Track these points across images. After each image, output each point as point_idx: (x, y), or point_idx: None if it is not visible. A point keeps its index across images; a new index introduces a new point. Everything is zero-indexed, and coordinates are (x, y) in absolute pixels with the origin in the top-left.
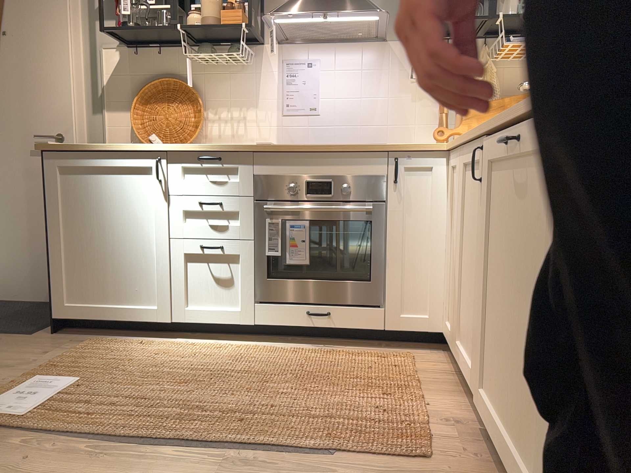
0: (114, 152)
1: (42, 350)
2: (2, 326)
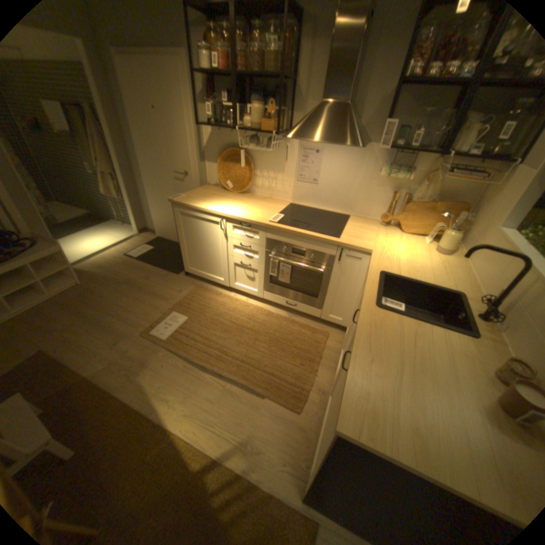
0: (202, 210)
1: (180, 288)
2: (169, 264)
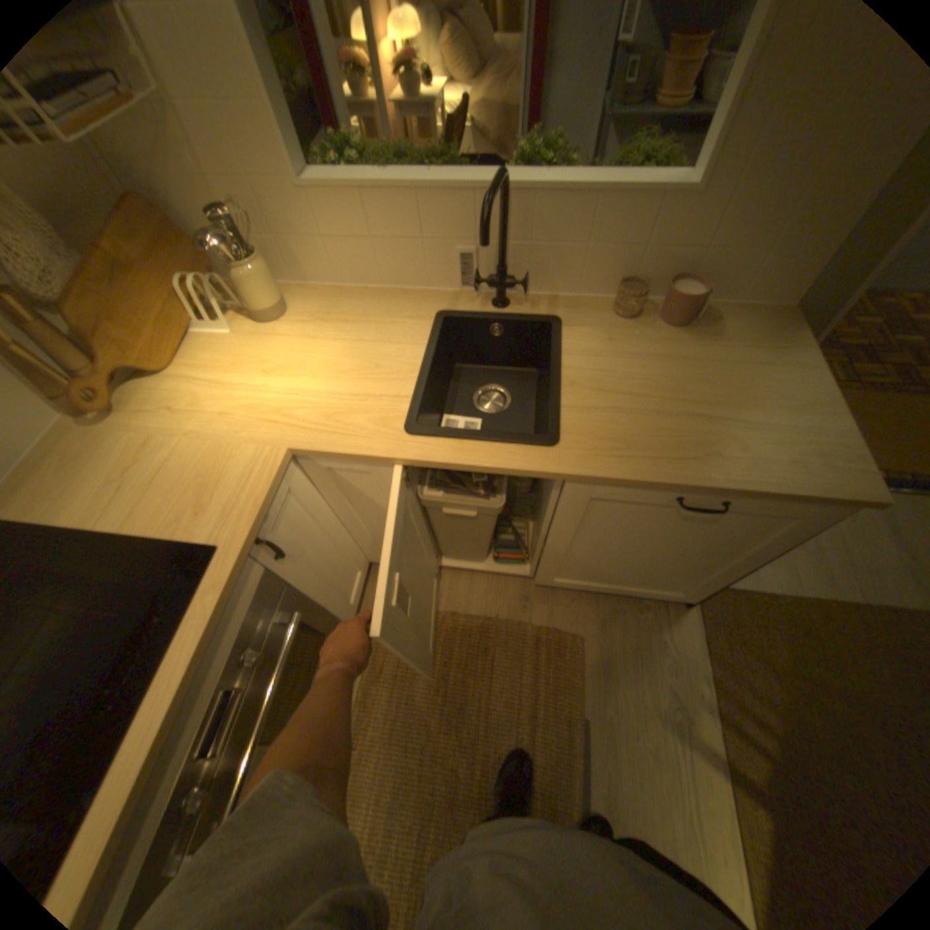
0: None
1: None
2: None
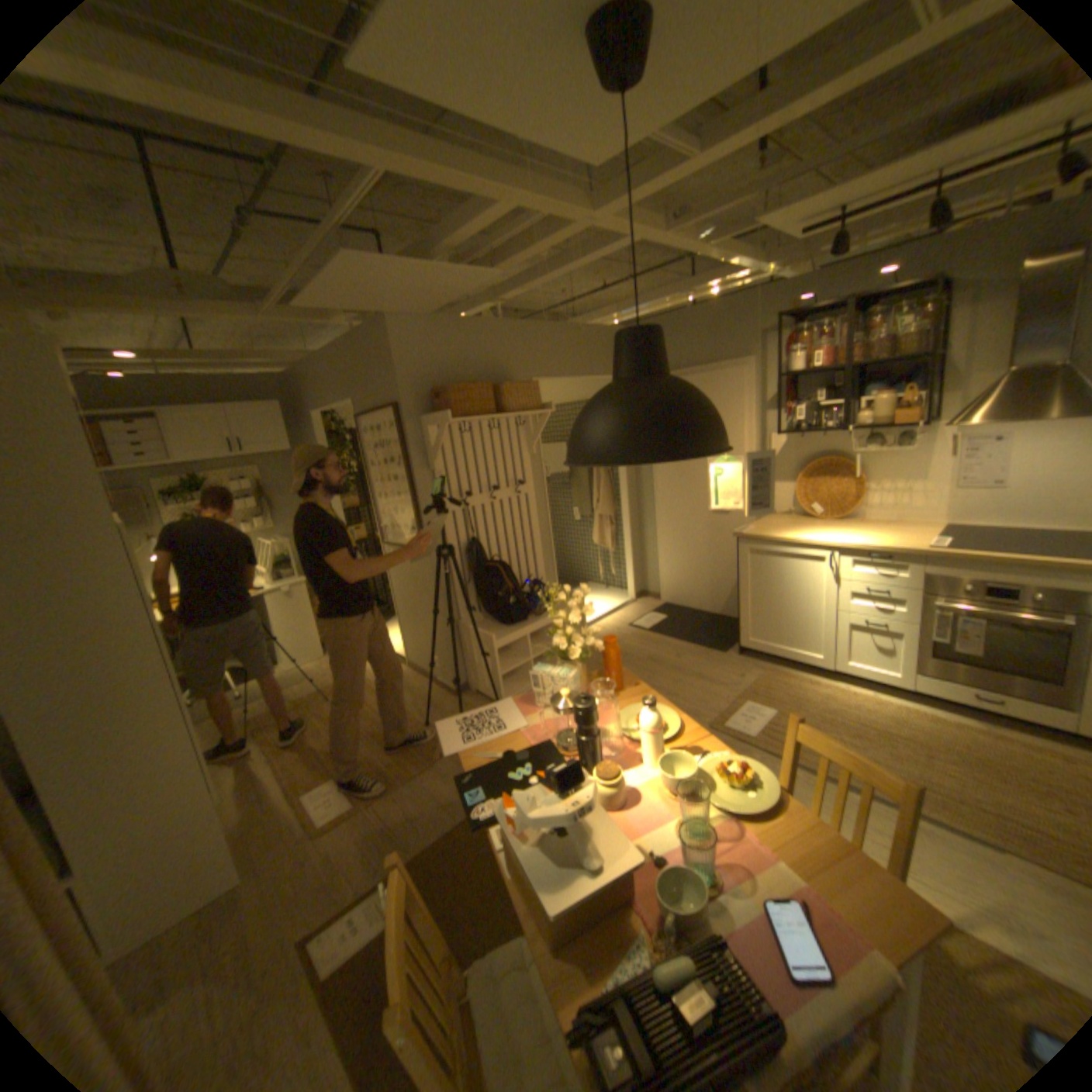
0: (792, 542)
1: (738, 670)
2: (702, 638)
